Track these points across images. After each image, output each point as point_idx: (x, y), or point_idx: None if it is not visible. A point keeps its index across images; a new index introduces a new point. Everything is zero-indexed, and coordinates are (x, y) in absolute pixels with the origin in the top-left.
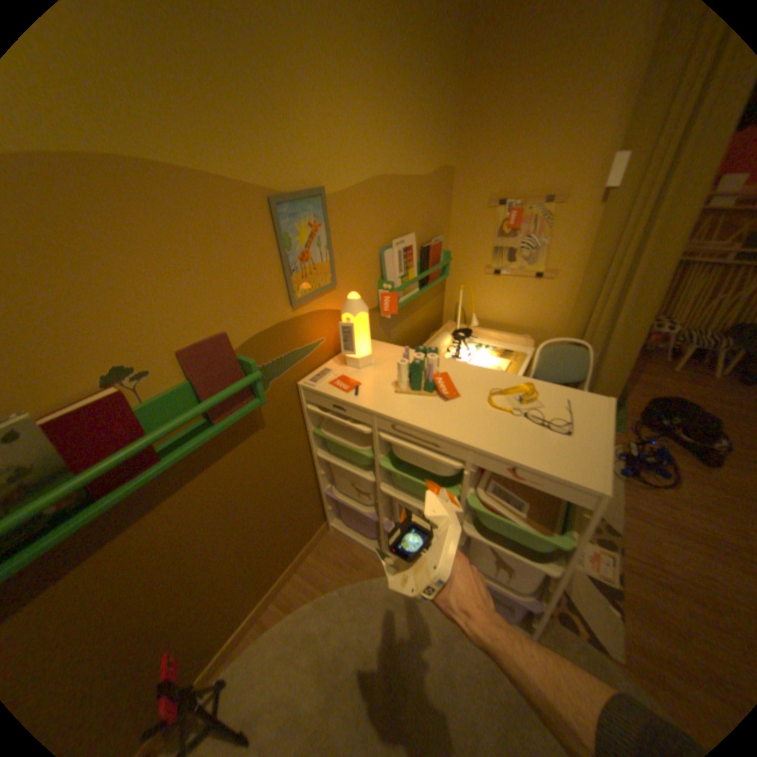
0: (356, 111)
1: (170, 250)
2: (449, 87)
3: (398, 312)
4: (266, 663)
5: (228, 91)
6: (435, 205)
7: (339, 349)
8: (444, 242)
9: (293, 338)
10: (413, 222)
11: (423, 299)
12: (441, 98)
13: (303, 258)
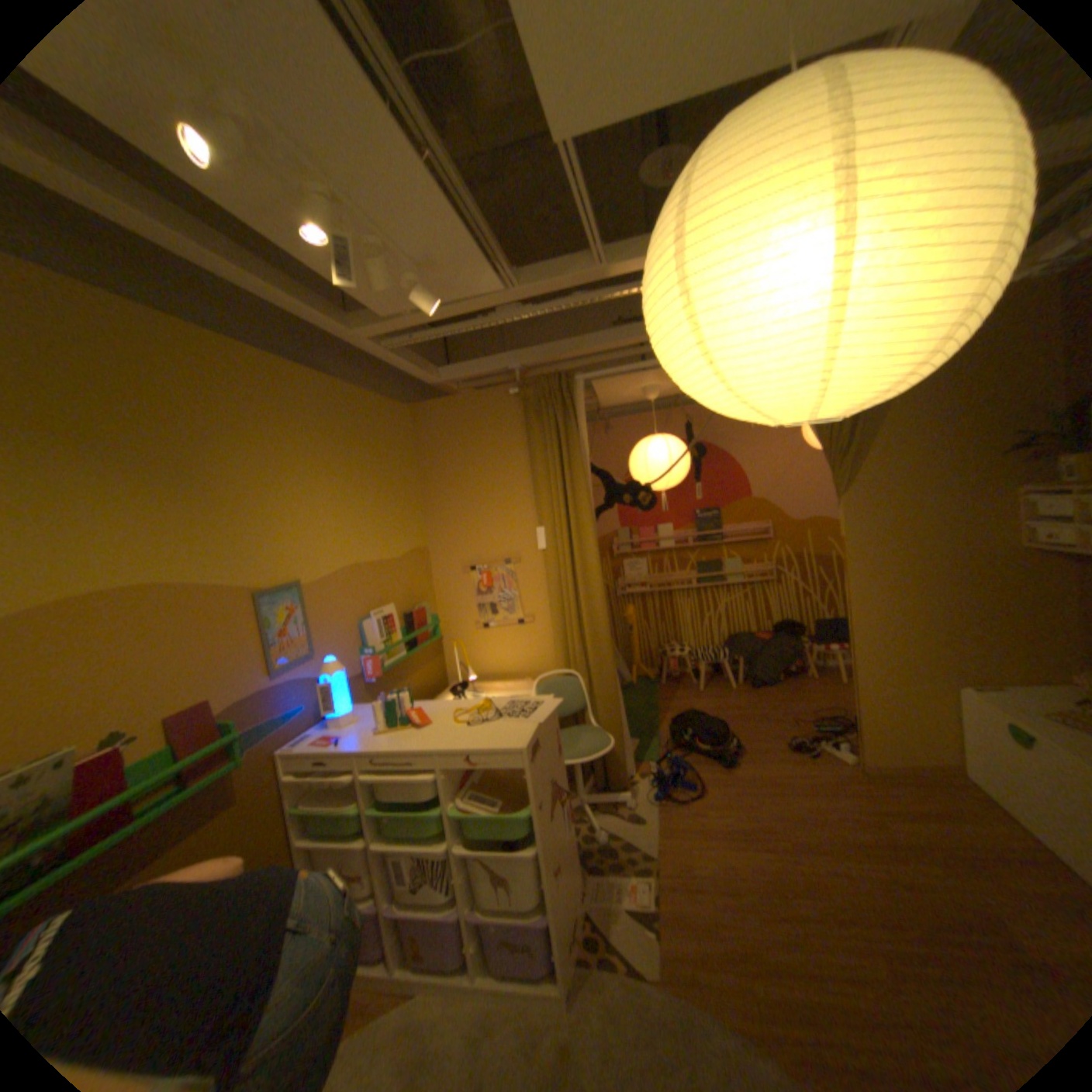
0: (325, 529)
1: (173, 639)
2: (408, 497)
3: (382, 674)
4: None
5: (228, 537)
6: (413, 579)
7: (320, 718)
8: (429, 607)
9: (270, 706)
10: (390, 595)
11: (417, 664)
12: (402, 506)
13: (281, 634)
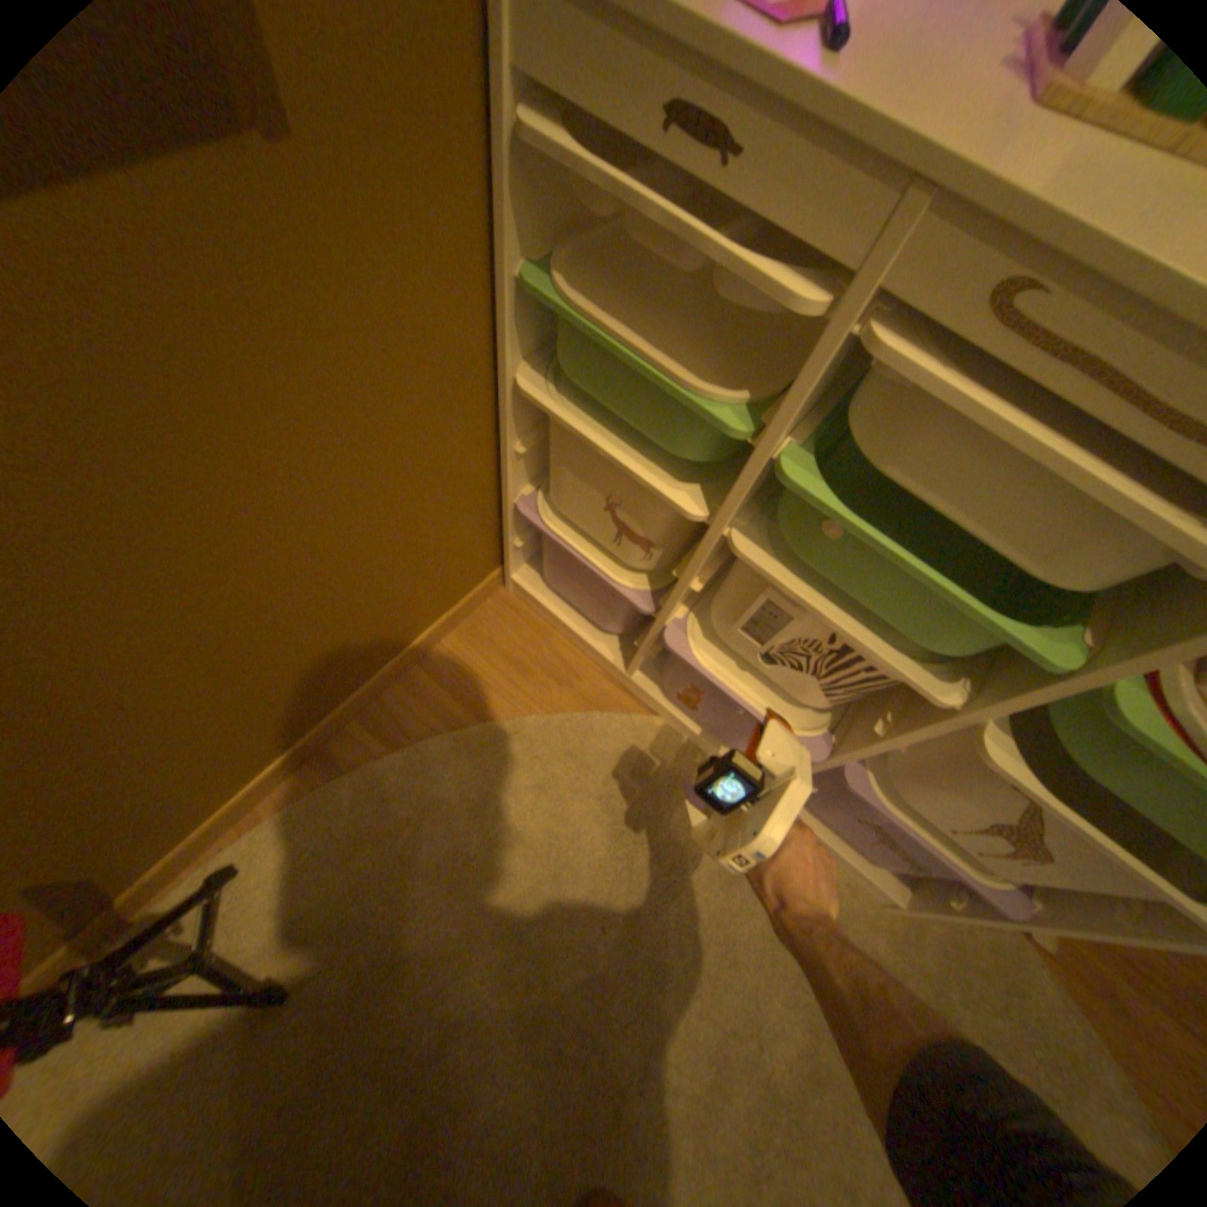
0: None
1: None
2: None
3: None
4: (333, 844)
5: None
6: None
7: None
8: None
9: None
10: None
11: None
12: None
13: None
